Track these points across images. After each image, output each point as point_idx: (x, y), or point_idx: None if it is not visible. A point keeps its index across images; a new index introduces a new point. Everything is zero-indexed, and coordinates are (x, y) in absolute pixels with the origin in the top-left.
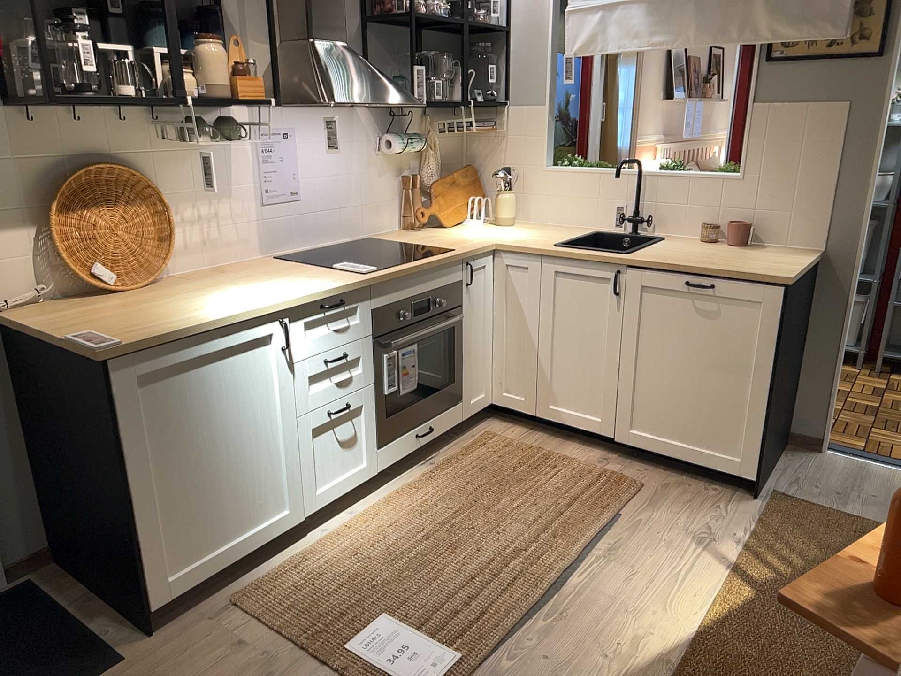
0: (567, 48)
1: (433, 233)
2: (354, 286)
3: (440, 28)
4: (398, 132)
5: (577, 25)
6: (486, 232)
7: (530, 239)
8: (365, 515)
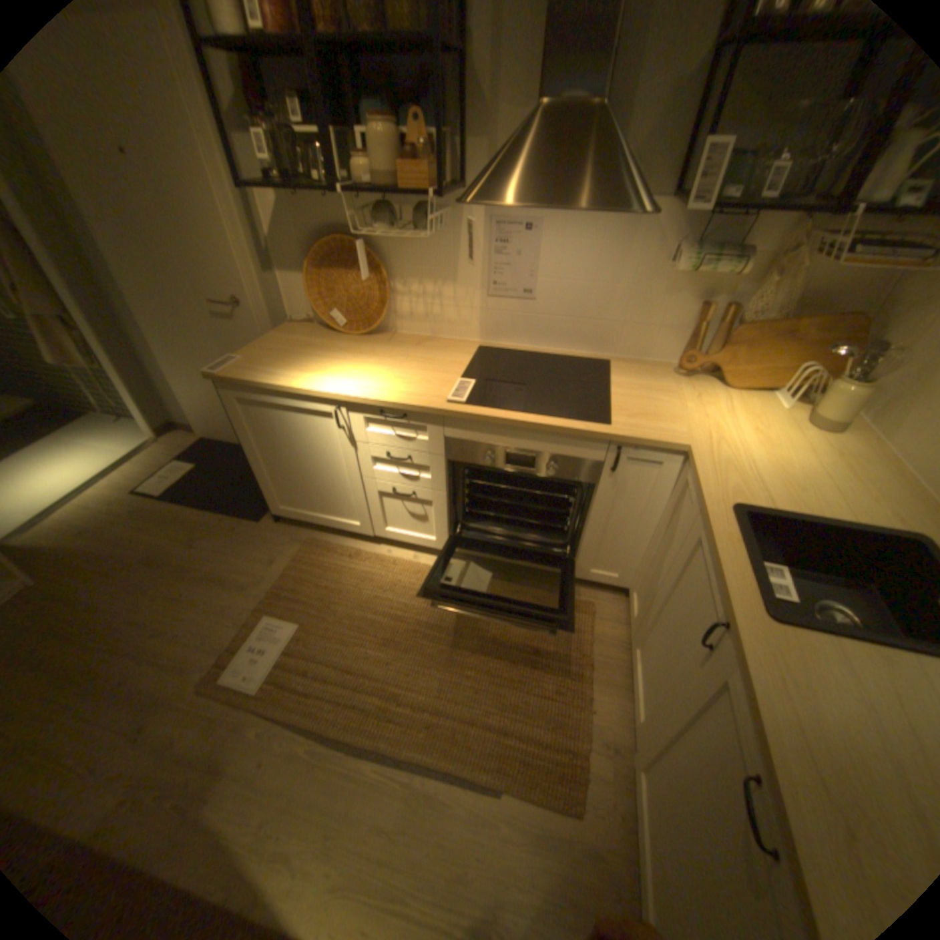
0: None
1: (683, 388)
2: (415, 409)
3: None
4: (728, 238)
5: None
6: (750, 421)
7: (752, 470)
8: (412, 565)
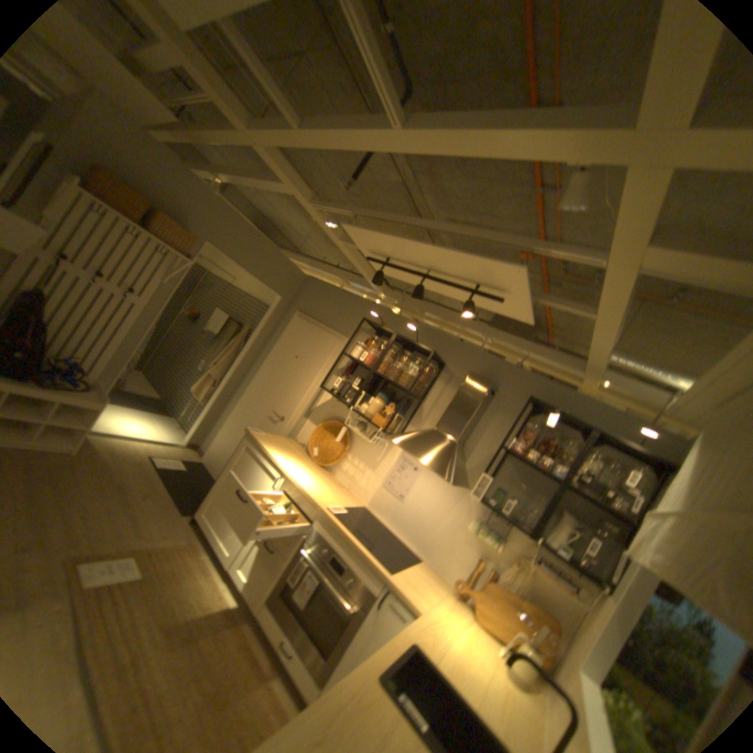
0: (633, 549)
1: (449, 603)
2: (310, 502)
3: (591, 500)
4: (499, 533)
5: (649, 530)
6: (470, 642)
7: (443, 651)
8: (226, 610)
